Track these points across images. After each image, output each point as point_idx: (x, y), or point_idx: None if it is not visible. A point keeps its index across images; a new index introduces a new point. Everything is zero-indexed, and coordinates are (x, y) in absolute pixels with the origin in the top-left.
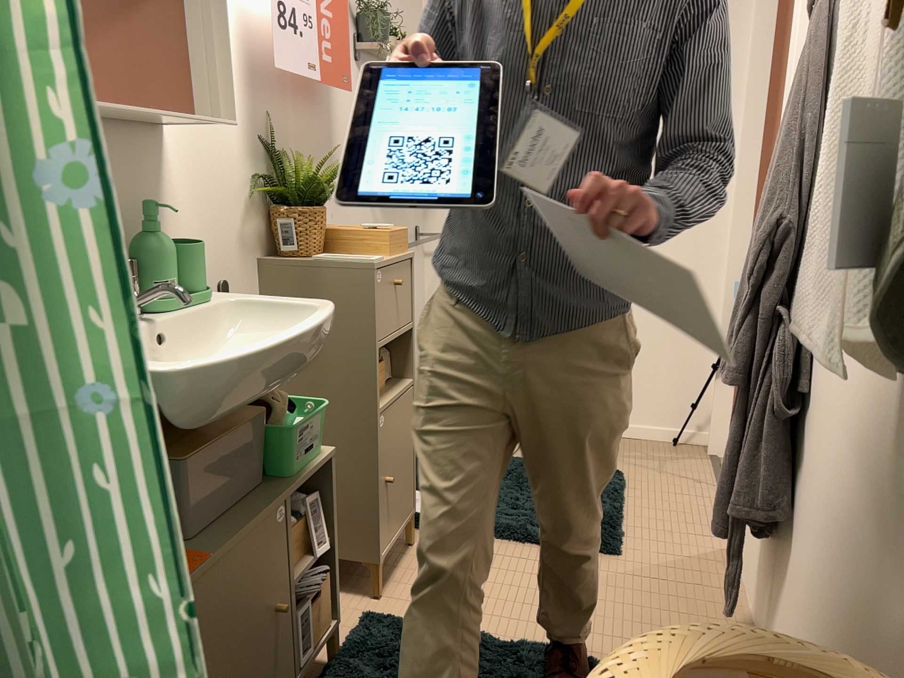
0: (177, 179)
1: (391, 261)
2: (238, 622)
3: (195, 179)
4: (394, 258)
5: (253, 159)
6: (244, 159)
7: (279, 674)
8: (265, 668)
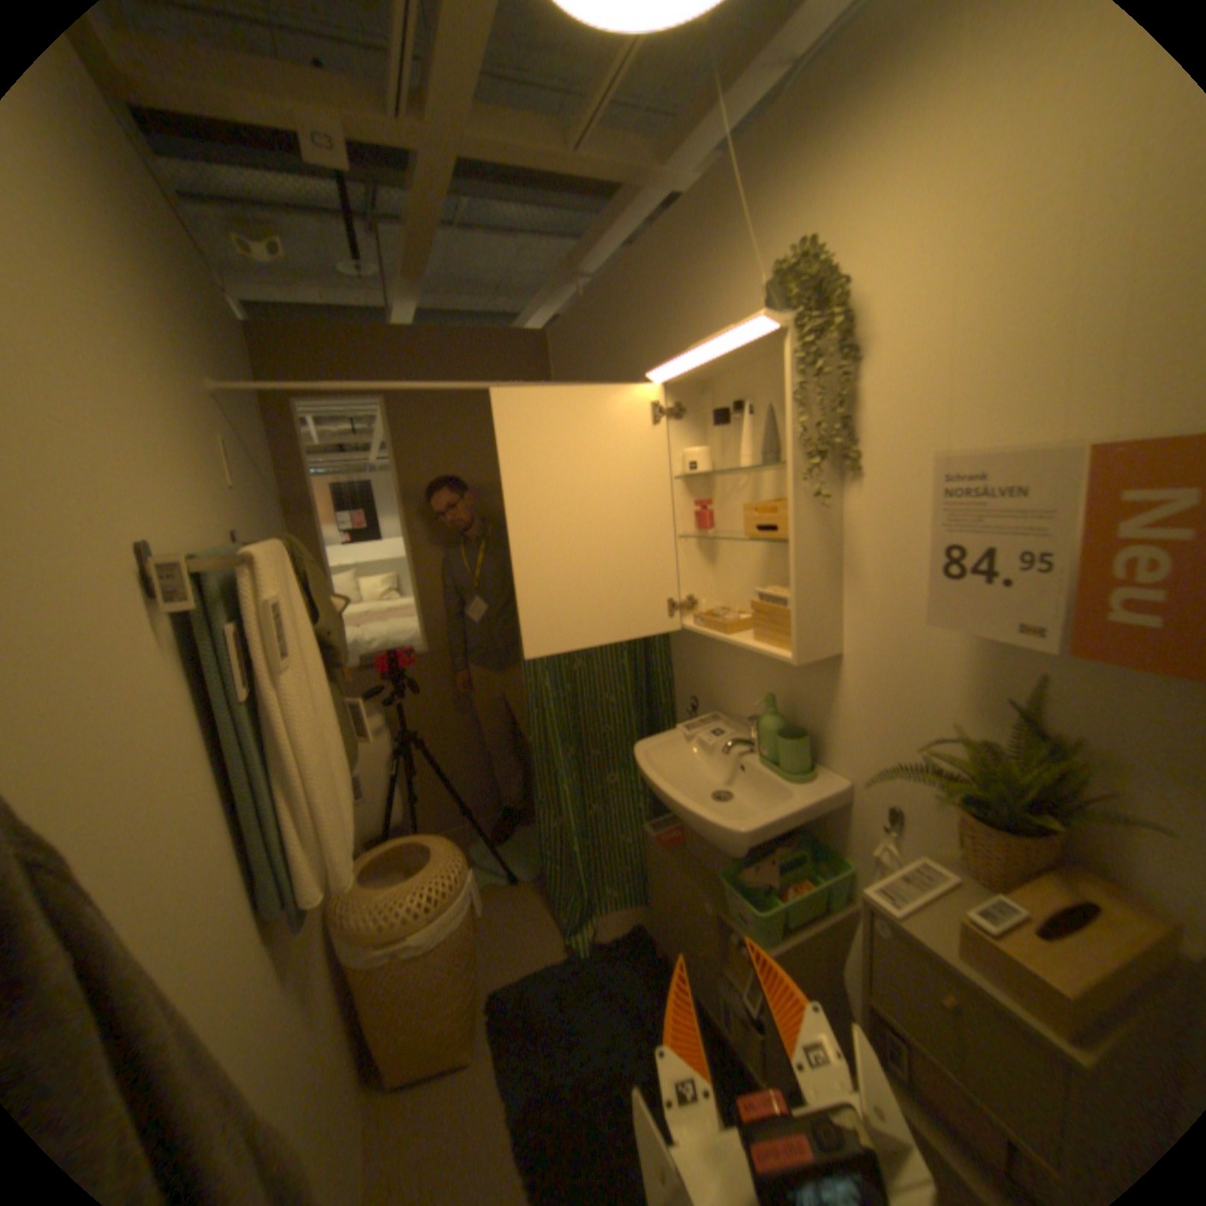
0: (845, 691)
1: (928, 947)
2: (677, 905)
3: (866, 699)
4: (953, 960)
5: (968, 712)
6: (955, 707)
7: (703, 988)
8: (693, 962)
